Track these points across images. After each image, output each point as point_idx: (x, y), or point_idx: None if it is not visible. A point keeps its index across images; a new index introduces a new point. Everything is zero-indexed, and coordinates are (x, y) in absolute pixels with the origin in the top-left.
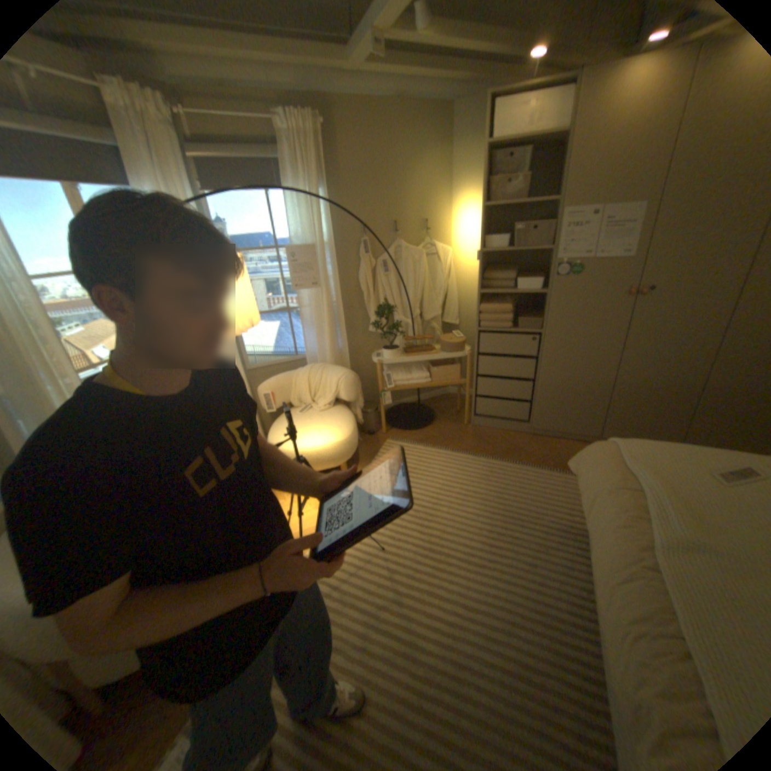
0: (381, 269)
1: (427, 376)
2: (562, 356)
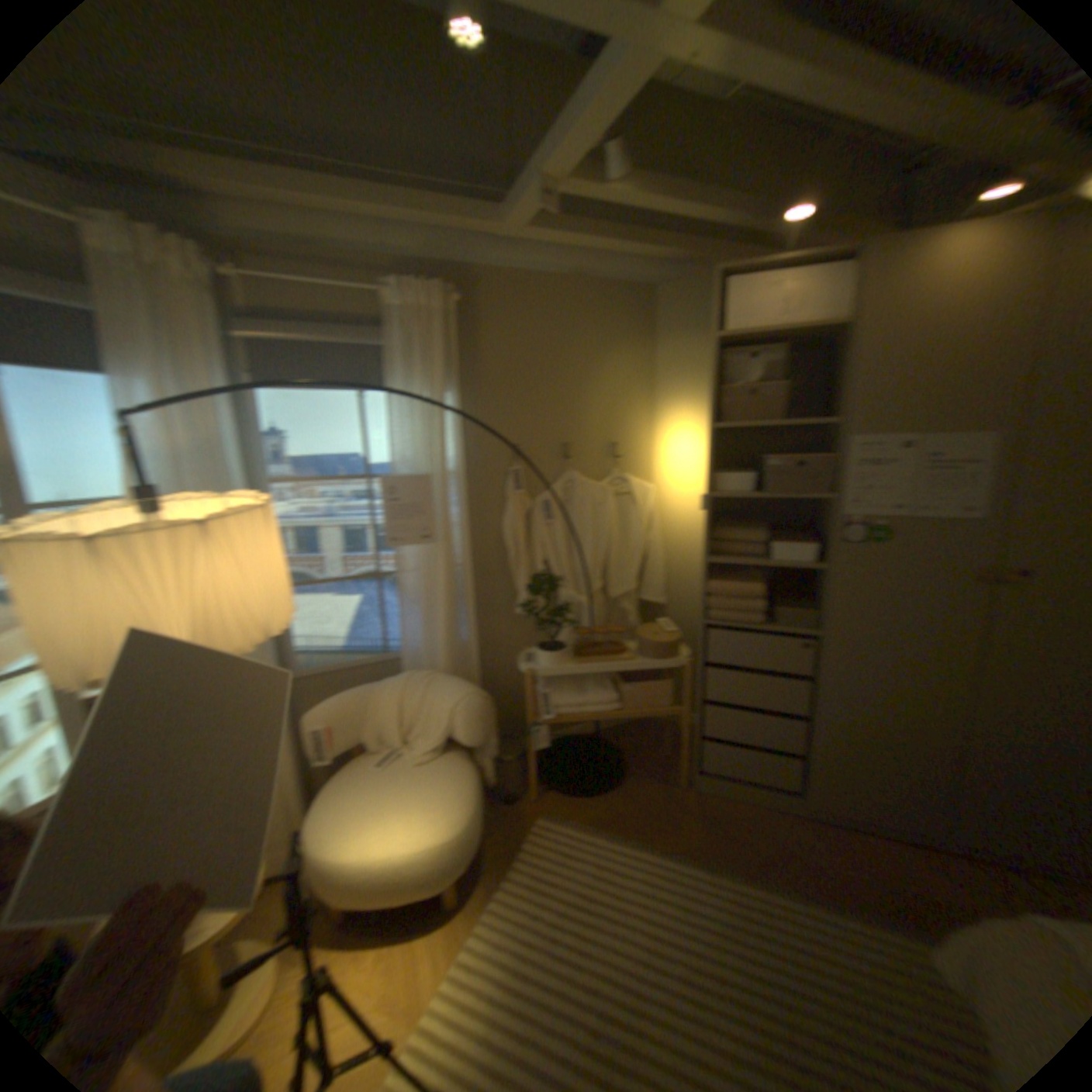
0: (542, 514)
1: (616, 699)
2: (864, 680)
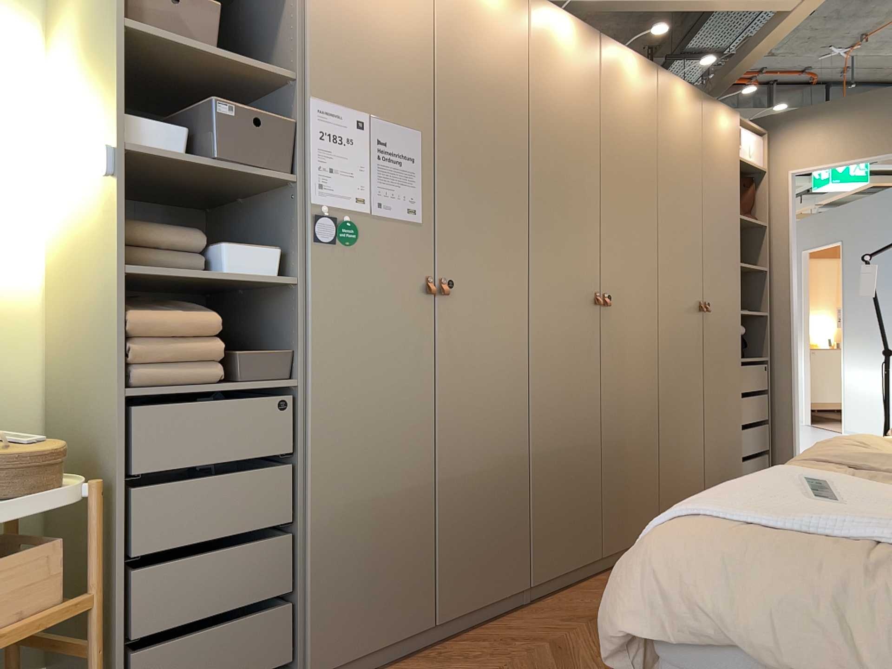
0: None
1: None
2: (339, 440)
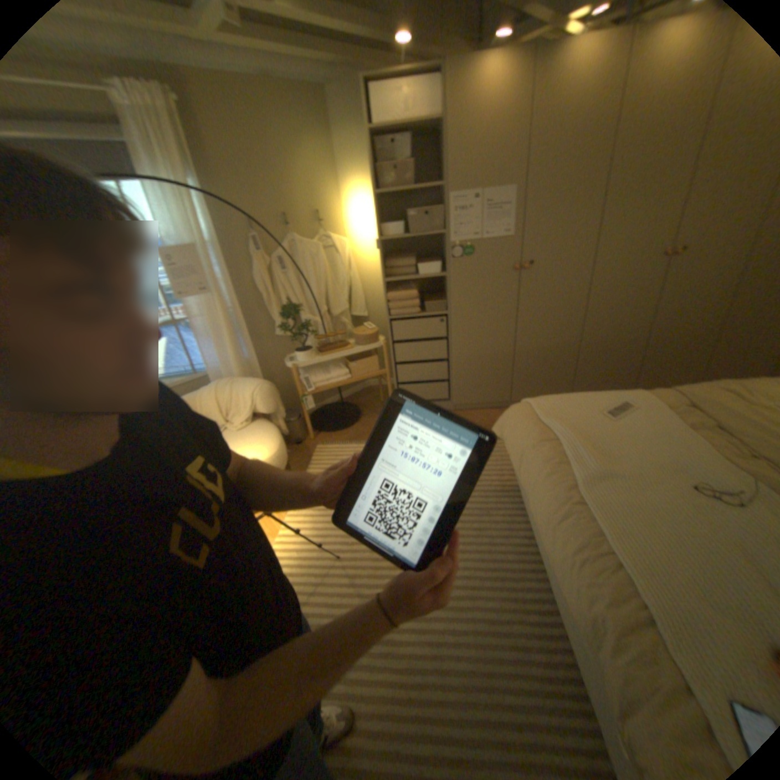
0: (278, 267)
1: (347, 373)
2: (469, 333)
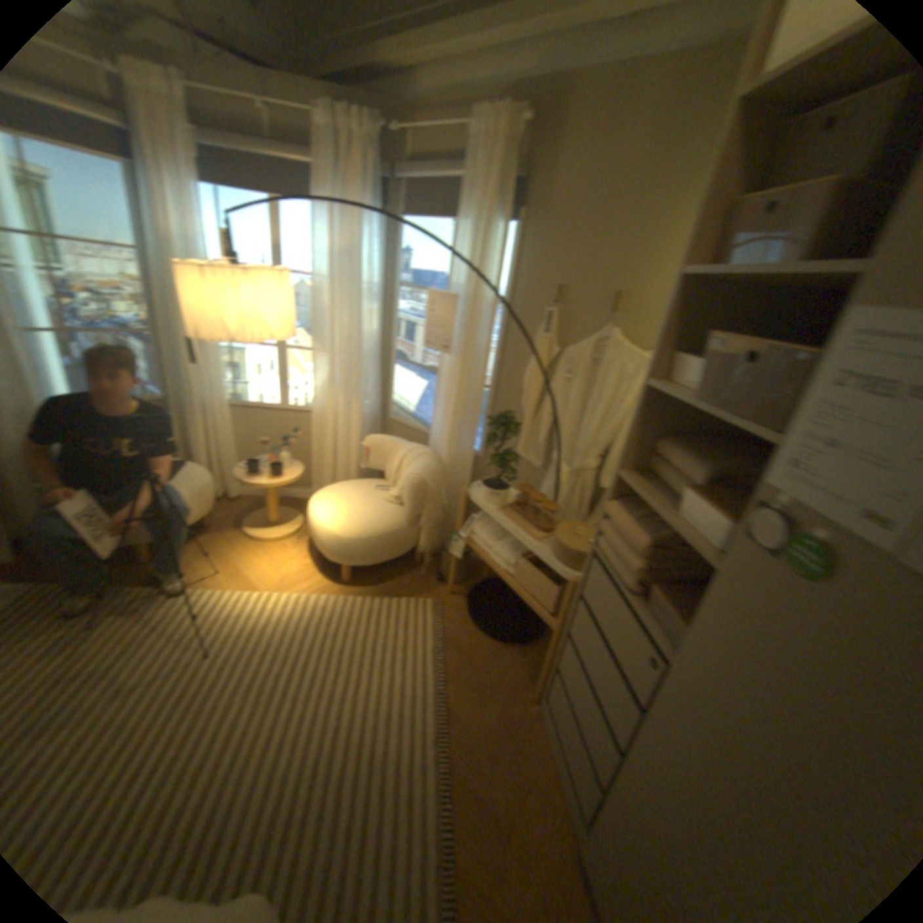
0: (563, 366)
1: (510, 564)
2: (680, 784)
